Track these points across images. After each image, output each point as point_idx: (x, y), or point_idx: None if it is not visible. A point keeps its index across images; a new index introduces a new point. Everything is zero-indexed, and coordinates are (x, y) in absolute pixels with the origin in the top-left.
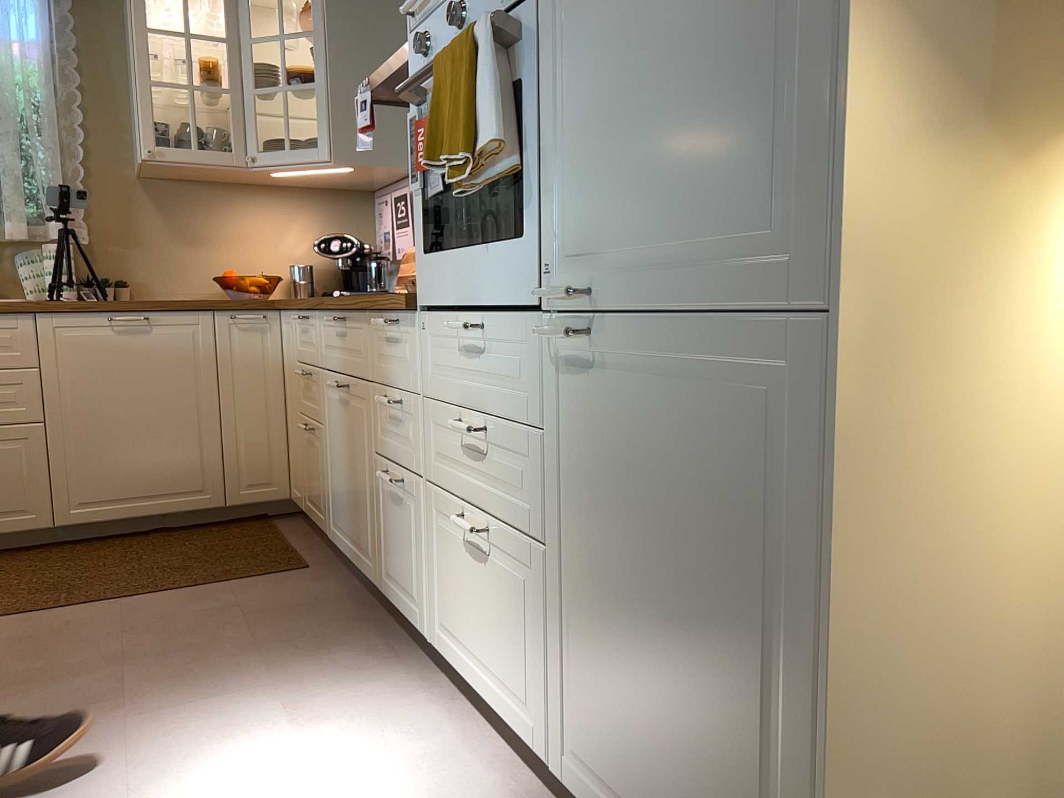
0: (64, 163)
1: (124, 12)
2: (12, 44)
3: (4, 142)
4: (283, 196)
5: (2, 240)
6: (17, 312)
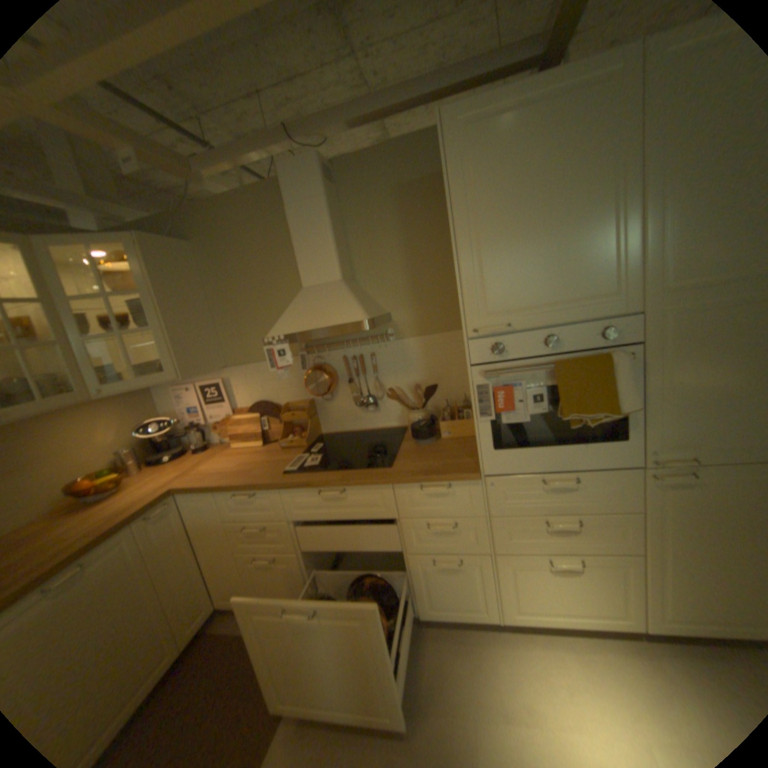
0: None
1: None
2: None
3: None
4: (83, 408)
5: None
6: None
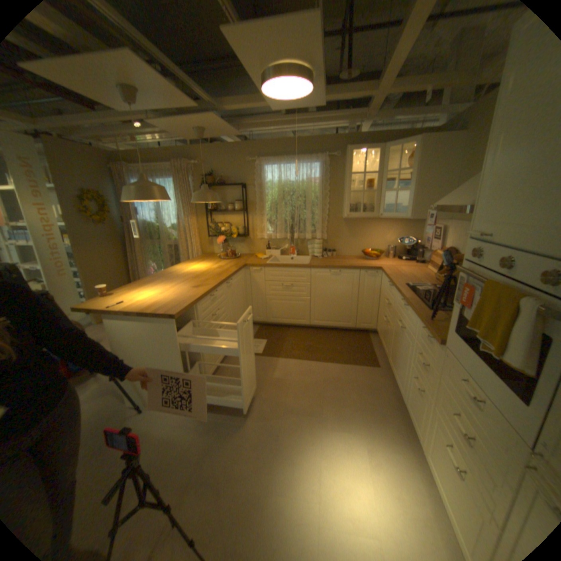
0: (322, 214)
1: (344, 162)
2: (311, 180)
3: (307, 211)
4: (389, 220)
5: (304, 238)
6: (306, 268)
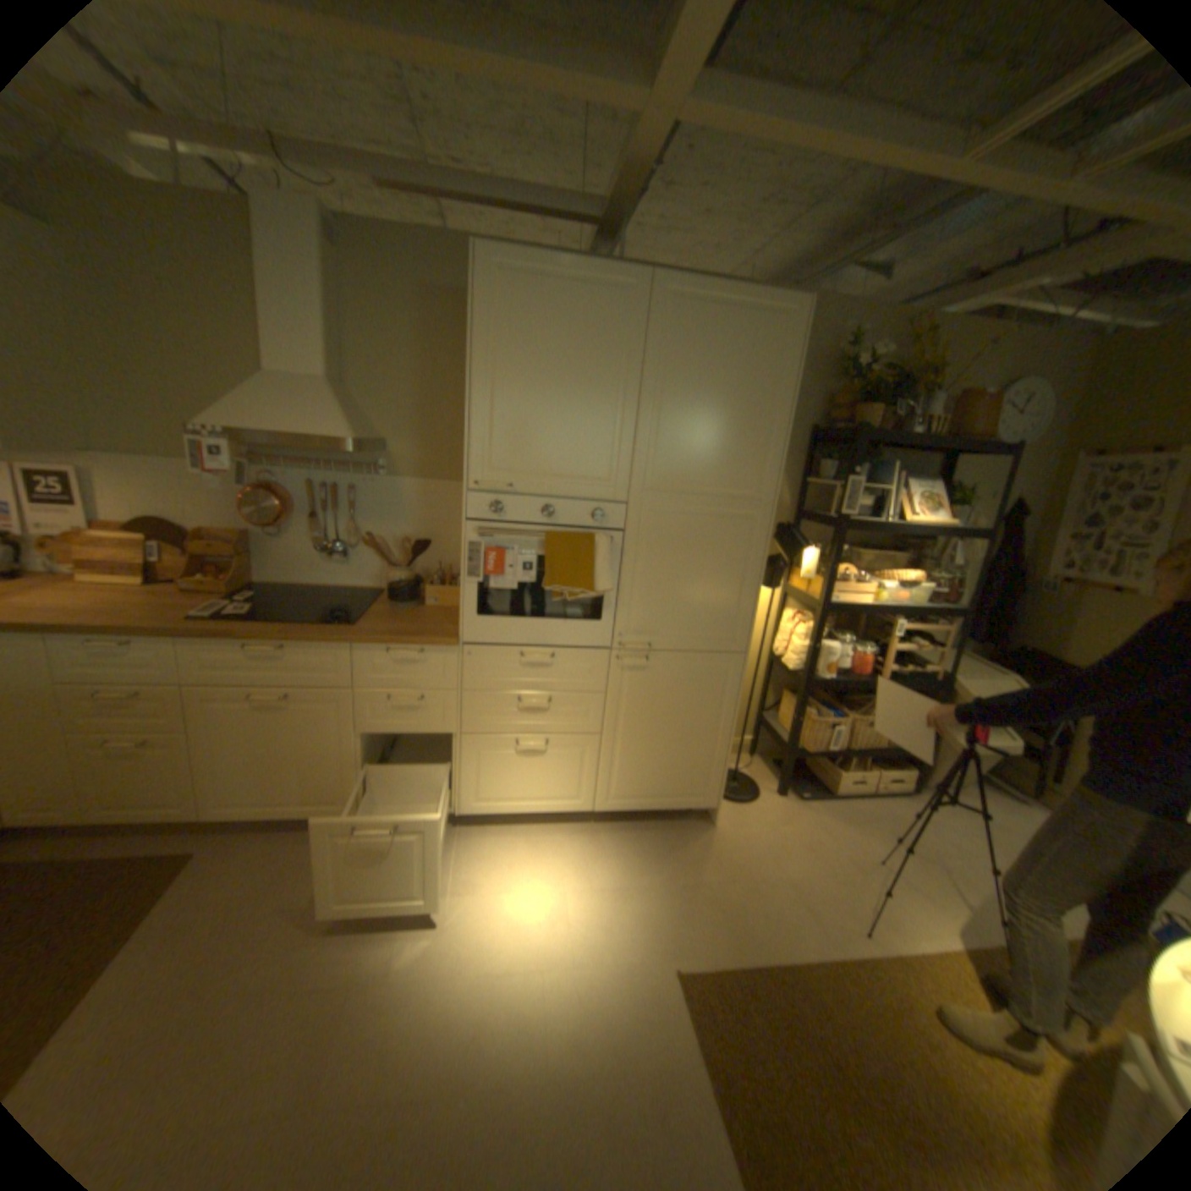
0: None
1: None
2: None
3: None
4: None
5: None
6: None
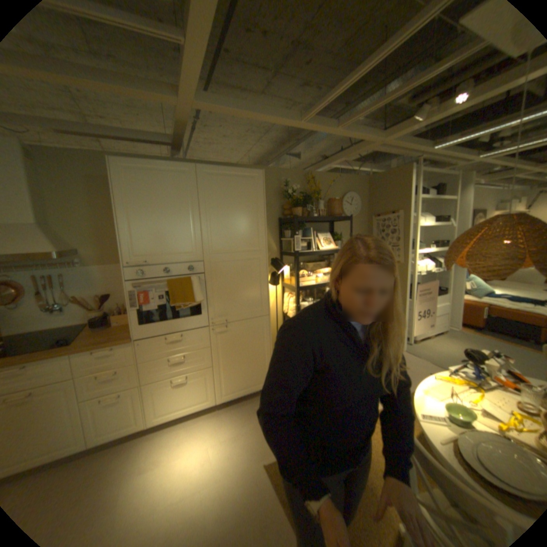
0: None
1: None
2: None
3: None
4: None
5: None
6: None
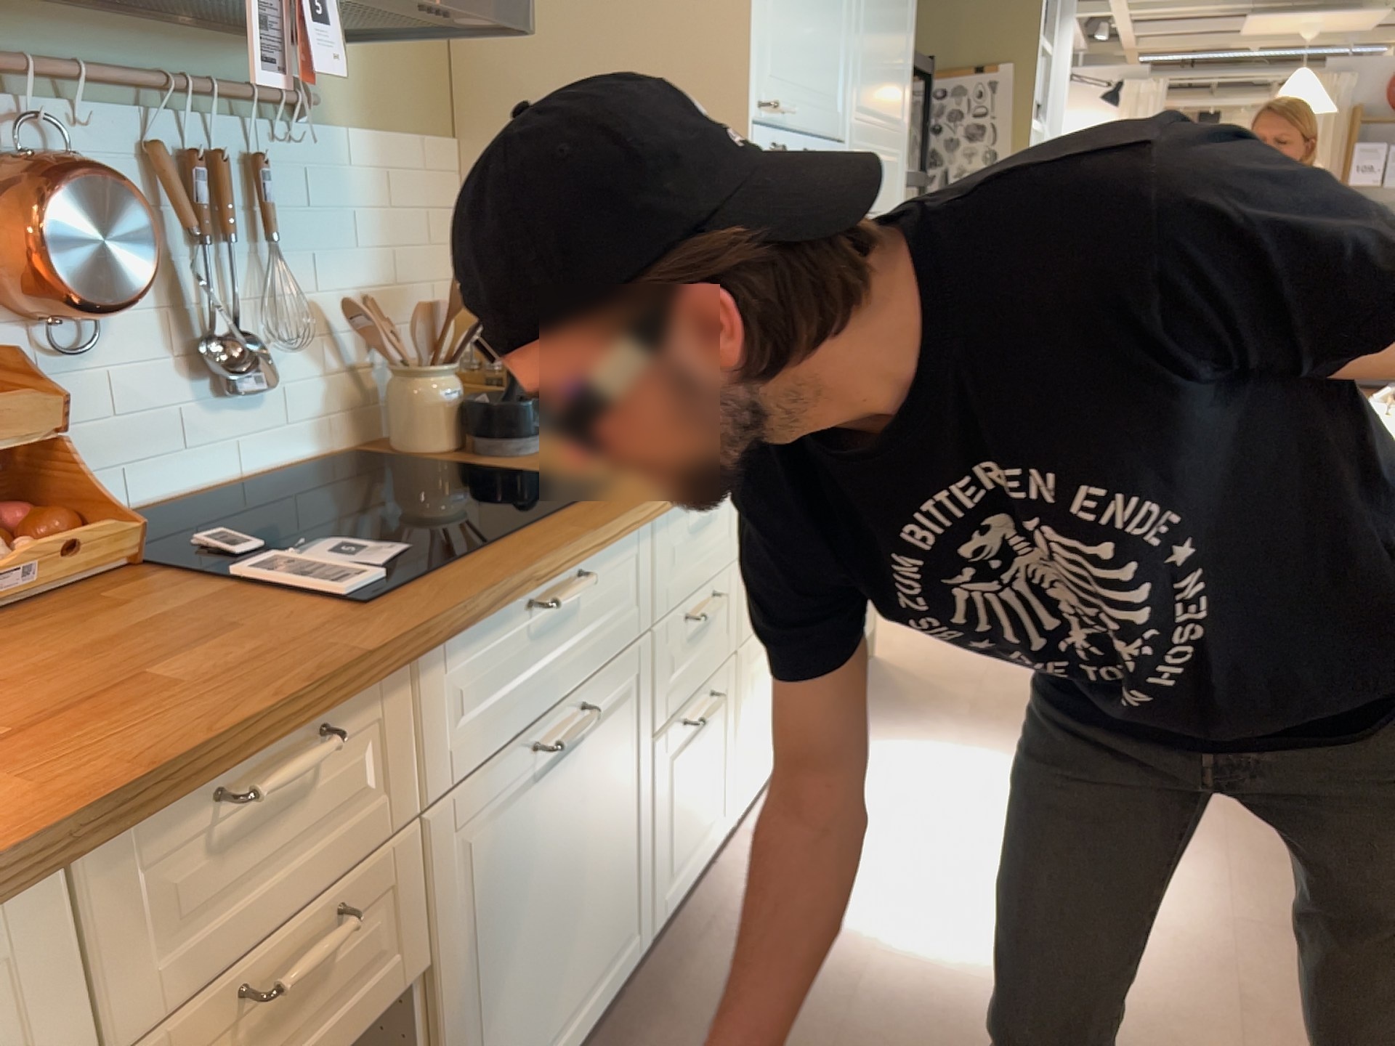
0: None
1: None
2: None
3: None
4: None
5: None
6: None
